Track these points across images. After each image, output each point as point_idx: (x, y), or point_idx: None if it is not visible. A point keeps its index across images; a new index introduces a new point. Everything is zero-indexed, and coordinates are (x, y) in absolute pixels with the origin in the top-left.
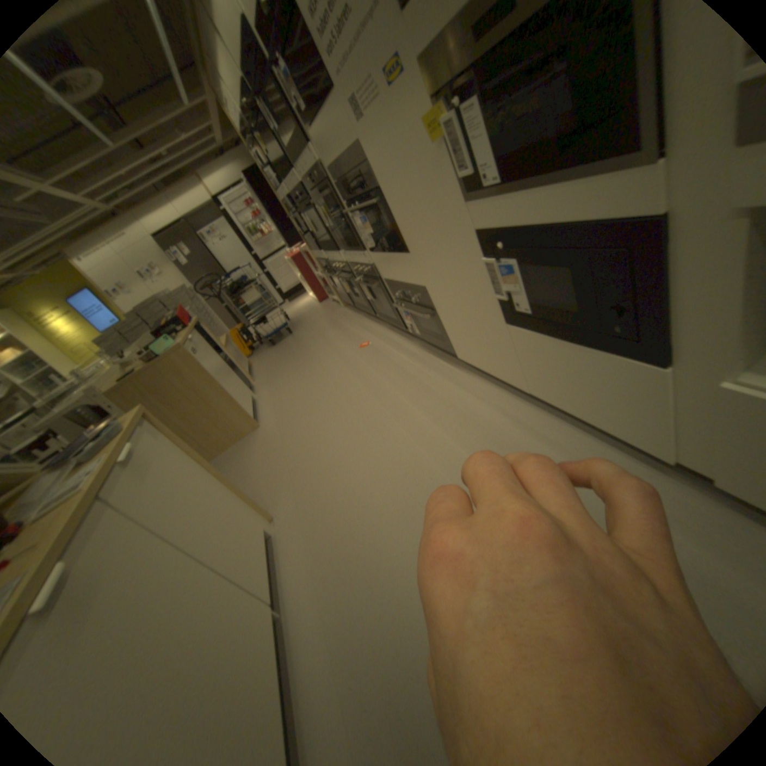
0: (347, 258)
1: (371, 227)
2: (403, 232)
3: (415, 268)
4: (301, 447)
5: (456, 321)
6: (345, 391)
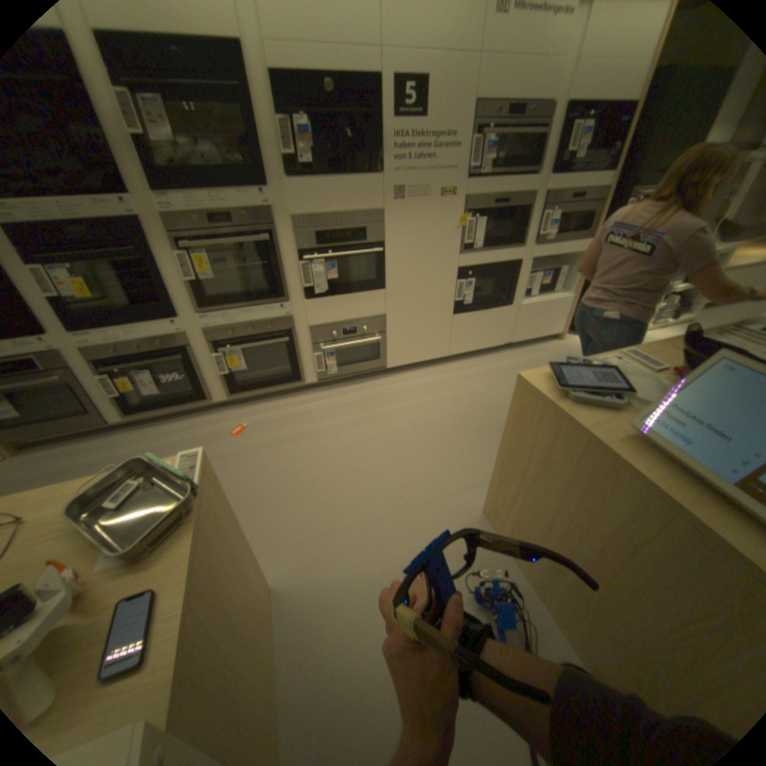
0: (186, 330)
1: (335, 274)
2: (386, 274)
3: (381, 302)
4: (393, 494)
5: (405, 333)
6: (324, 451)
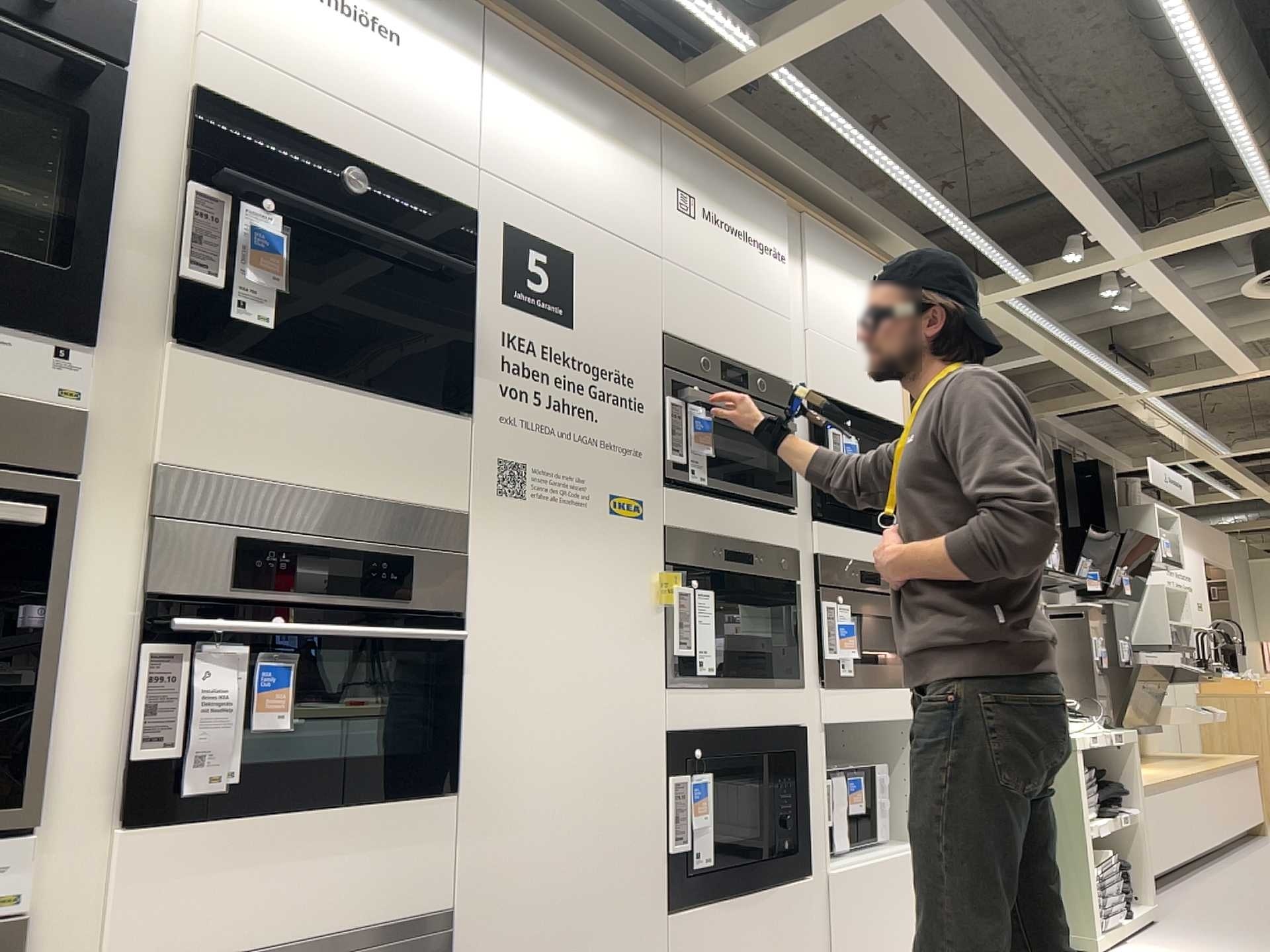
0: None
1: (284, 714)
2: (467, 735)
3: (441, 850)
4: None
5: None
6: None
